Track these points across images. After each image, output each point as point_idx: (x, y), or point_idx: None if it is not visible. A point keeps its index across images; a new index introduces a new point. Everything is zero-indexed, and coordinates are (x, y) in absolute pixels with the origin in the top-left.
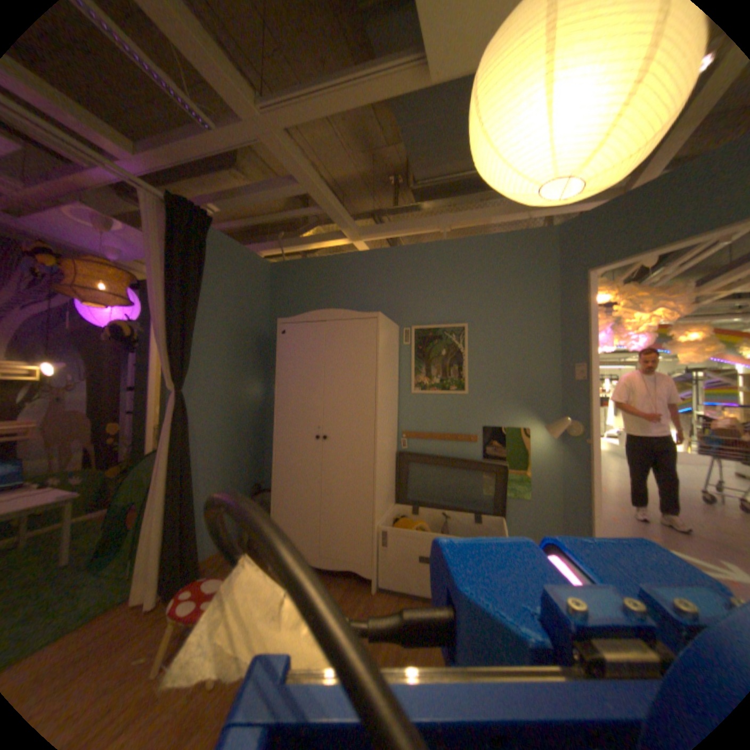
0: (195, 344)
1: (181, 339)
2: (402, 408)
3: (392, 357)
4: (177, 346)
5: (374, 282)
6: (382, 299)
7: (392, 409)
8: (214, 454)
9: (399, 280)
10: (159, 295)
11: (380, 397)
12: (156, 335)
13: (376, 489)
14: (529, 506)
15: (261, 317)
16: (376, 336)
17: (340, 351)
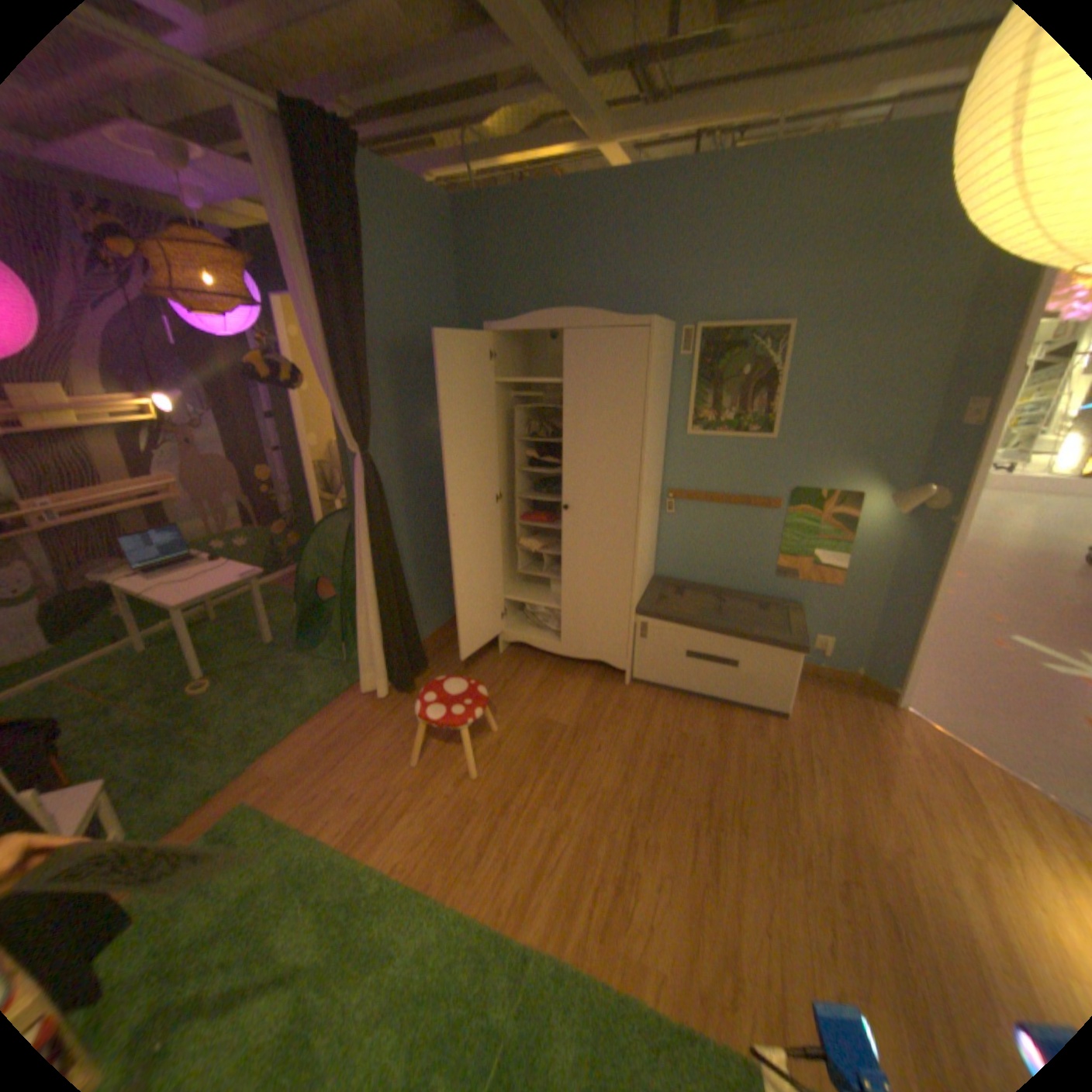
0: (368, 374)
1: (353, 375)
2: (671, 456)
3: (664, 380)
4: (352, 388)
5: (637, 236)
6: (650, 271)
7: (659, 461)
8: (415, 522)
9: (682, 231)
10: (308, 304)
11: (647, 452)
12: (320, 374)
13: (637, 574)
14: (839, 592)
15: (447, 304)
16: (647, 358)
17: (588, 381)
